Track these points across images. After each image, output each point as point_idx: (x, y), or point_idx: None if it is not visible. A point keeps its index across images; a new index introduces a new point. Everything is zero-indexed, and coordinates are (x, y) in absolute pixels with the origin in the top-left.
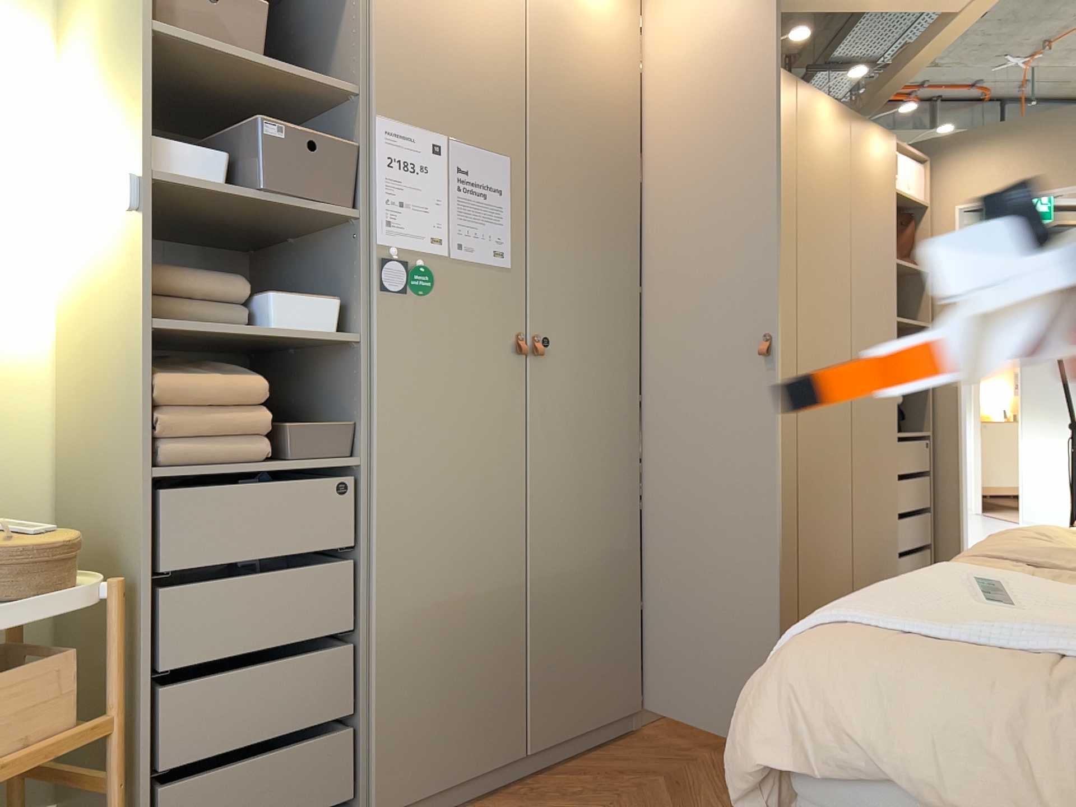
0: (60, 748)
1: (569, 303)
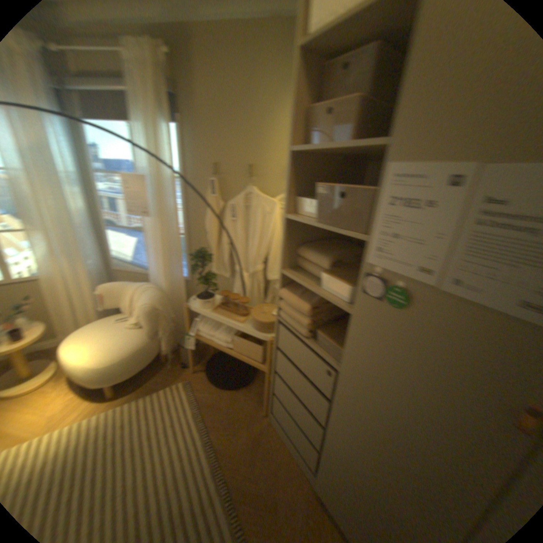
0: (253, 365)
1: None
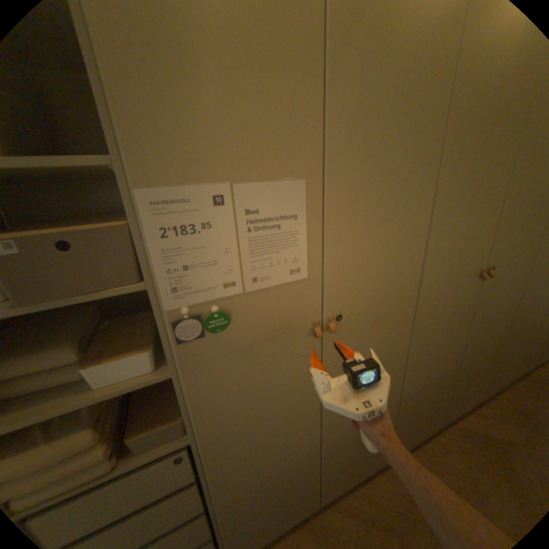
0: None
1: (361, 284)
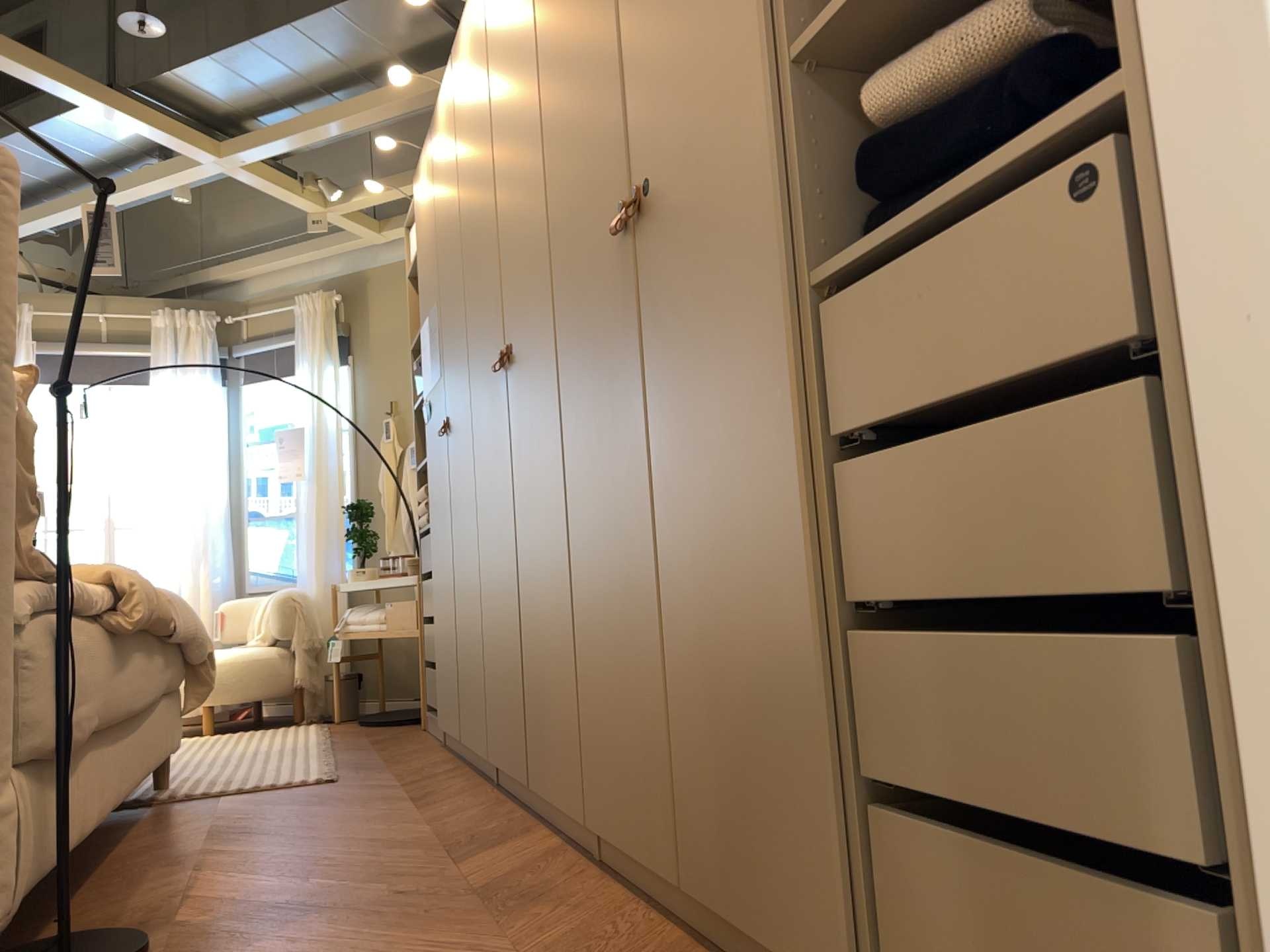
0: (412, 629)
1: (457, 383)
